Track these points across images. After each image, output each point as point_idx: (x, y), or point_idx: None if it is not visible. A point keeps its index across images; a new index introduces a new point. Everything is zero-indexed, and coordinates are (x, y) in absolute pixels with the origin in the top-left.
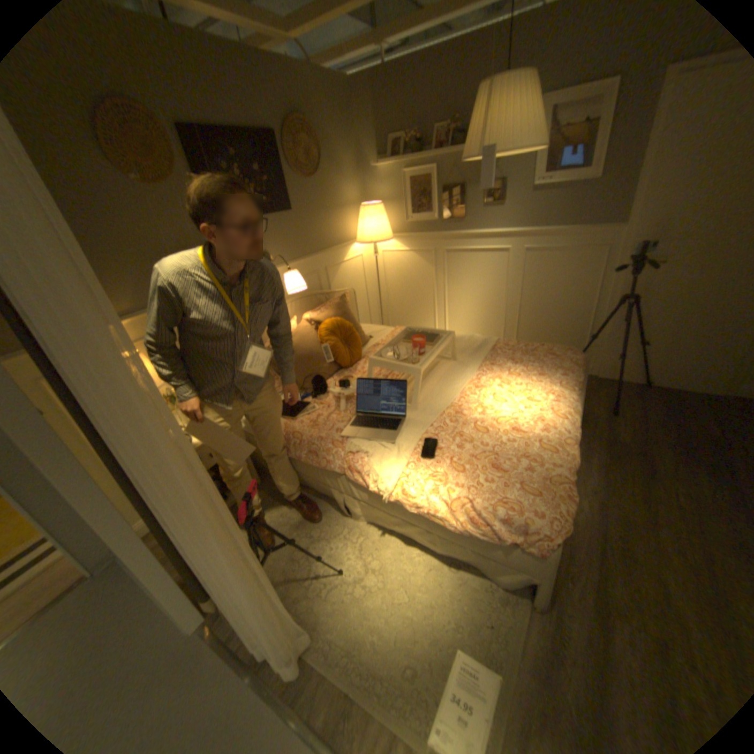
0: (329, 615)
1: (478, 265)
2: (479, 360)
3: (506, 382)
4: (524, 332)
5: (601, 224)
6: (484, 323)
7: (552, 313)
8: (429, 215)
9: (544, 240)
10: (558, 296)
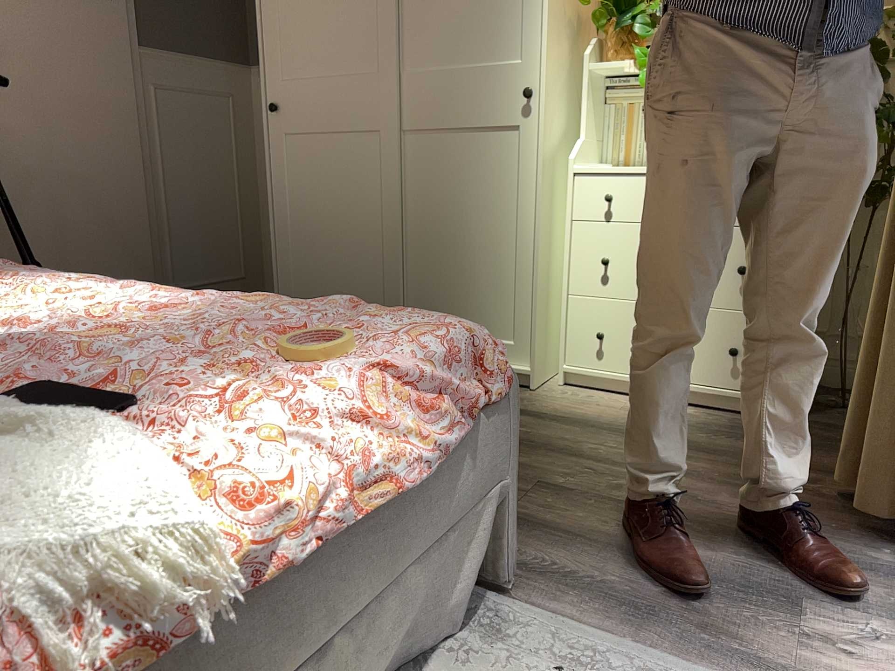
0: None
1: None
2: None
3: None
4: None
5: None
6: None
7: None
8: None
9: None
10: None
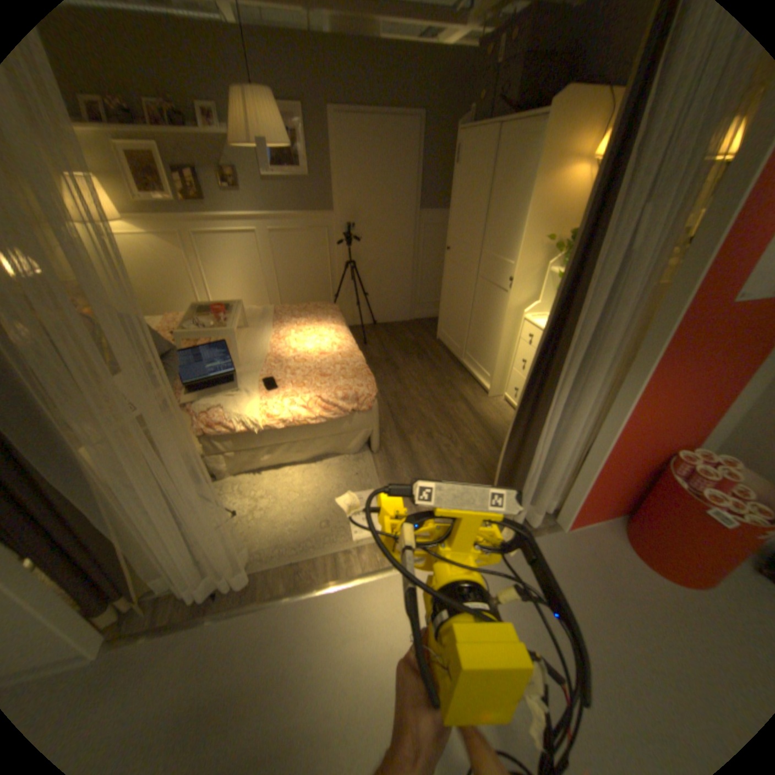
0: (243, 540)
1: (229, 246)
2: (269, 322)
3: (298, 330)
4: (286, 301)
5: (317, 210)
6: (250, 300)
7: (302, 282)
8: (160, 194)
9: (280, 222)
10: (303, 268)
